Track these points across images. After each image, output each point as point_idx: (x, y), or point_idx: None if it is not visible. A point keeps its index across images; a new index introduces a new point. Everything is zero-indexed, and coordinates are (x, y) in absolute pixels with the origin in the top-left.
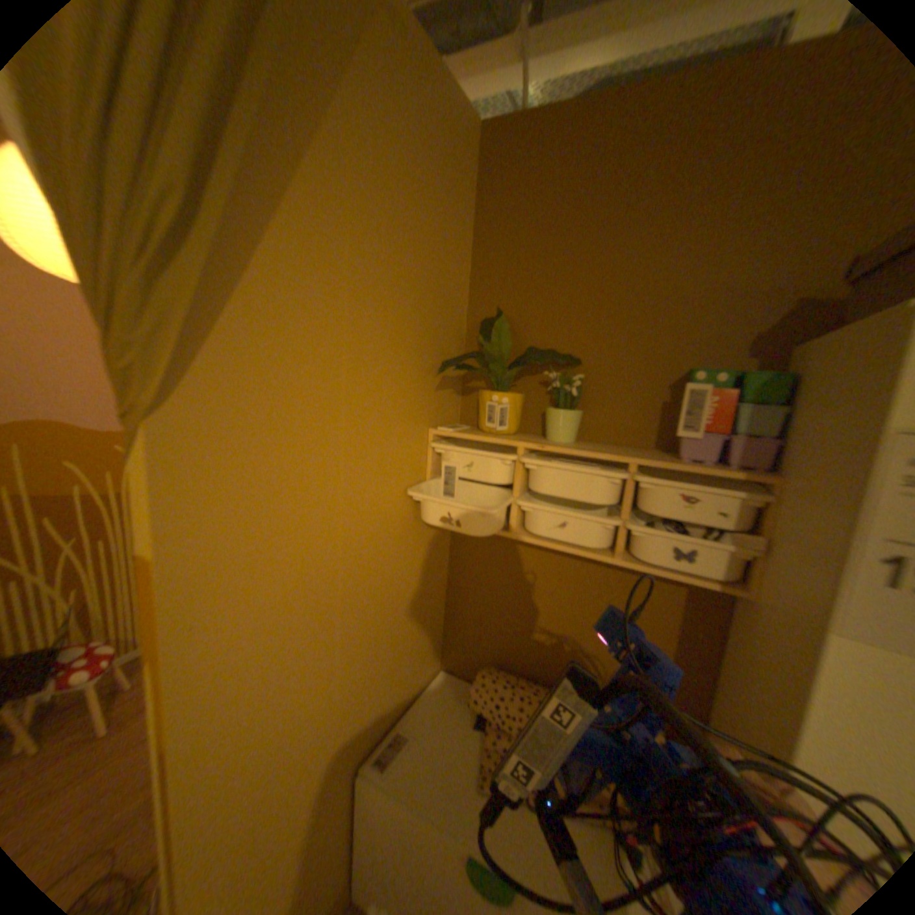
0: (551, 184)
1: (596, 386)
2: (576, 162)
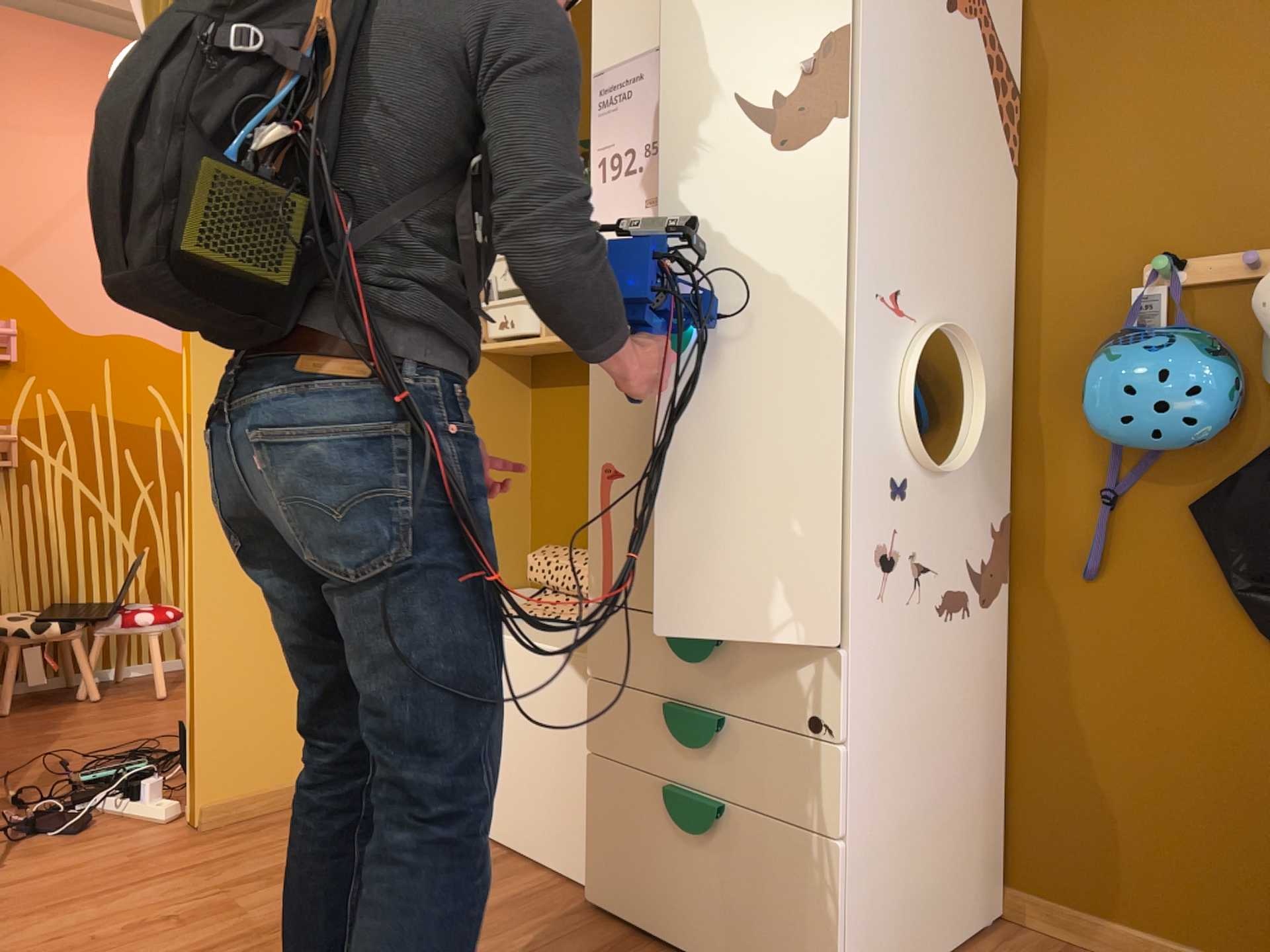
0: None
1: None
2: None
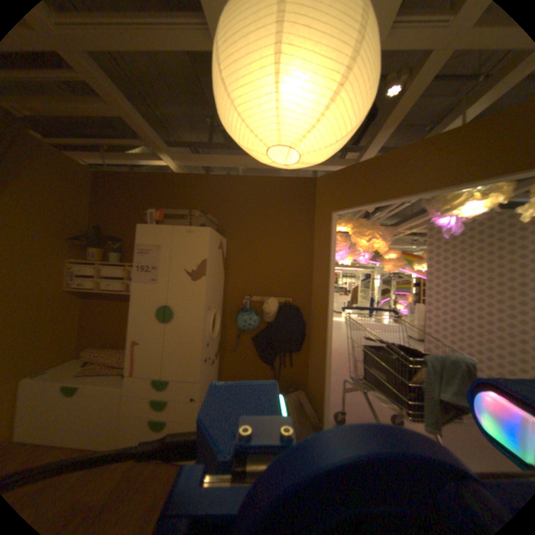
0: (110, 191)
1: (125, 247)
2: (117, 187)
